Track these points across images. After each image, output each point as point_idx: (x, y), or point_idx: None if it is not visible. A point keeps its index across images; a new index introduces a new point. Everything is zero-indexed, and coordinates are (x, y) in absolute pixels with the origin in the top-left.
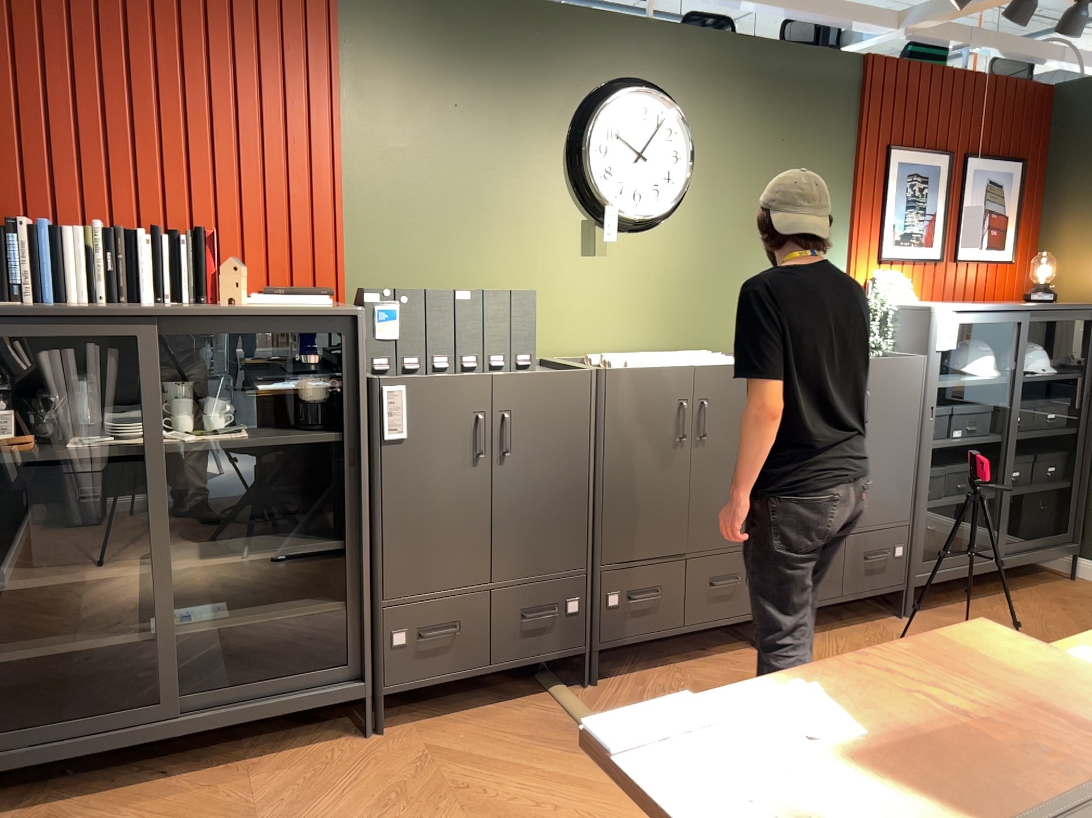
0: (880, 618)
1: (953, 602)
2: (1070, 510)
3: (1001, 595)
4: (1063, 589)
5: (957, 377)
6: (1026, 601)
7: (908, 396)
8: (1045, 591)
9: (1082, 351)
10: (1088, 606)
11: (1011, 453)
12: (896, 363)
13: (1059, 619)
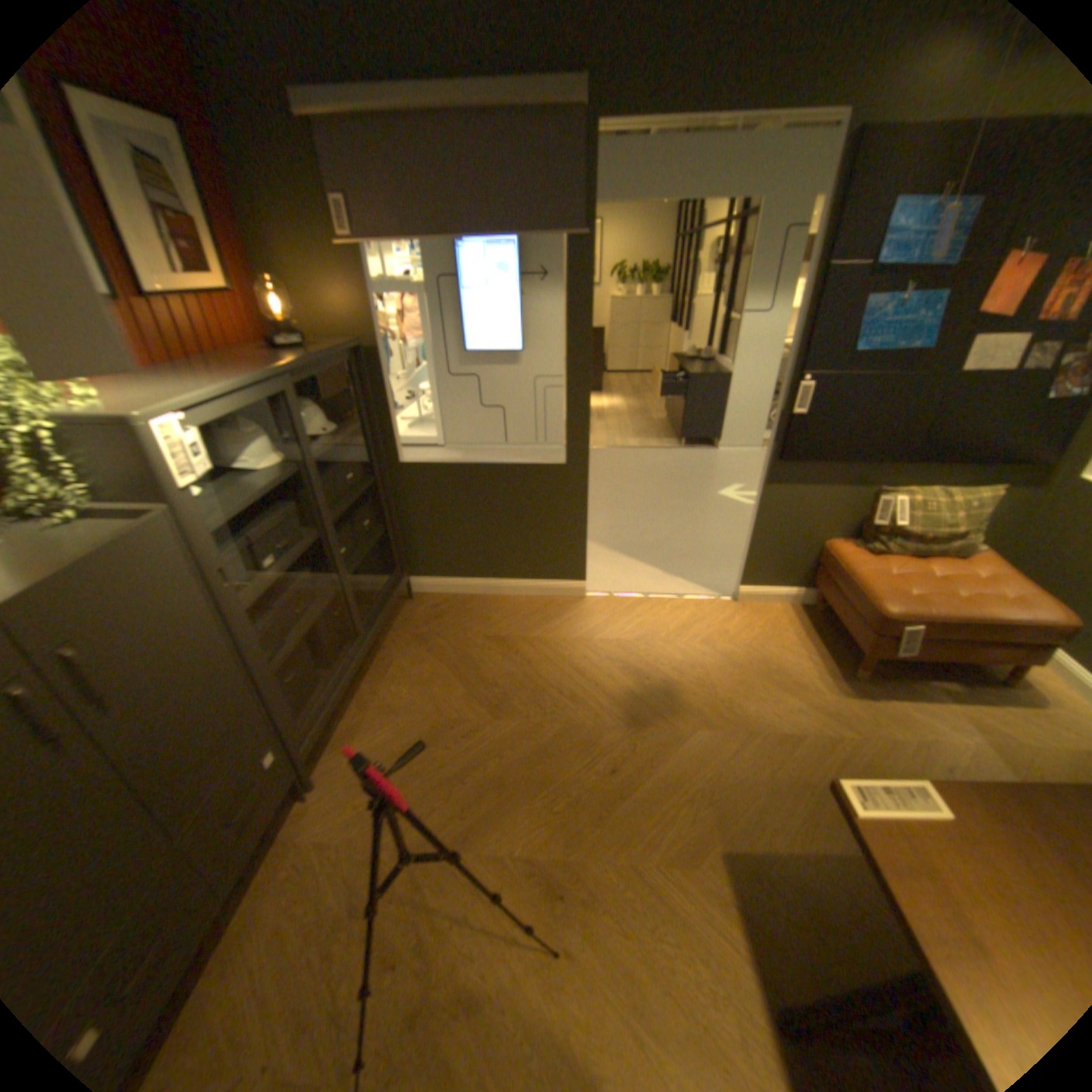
0: (280, 822)
1: (341, 715)
2: (392, 549)
3: (373, 664)
4: (412, 619)
5: (231, 479)
6: (397, 661)
7: (169, 588)
8: (402, 631)
9: (351, 394)
10: (440, 632)
11: (335, 544)
12: (107, 553)
13: (433, 670)
